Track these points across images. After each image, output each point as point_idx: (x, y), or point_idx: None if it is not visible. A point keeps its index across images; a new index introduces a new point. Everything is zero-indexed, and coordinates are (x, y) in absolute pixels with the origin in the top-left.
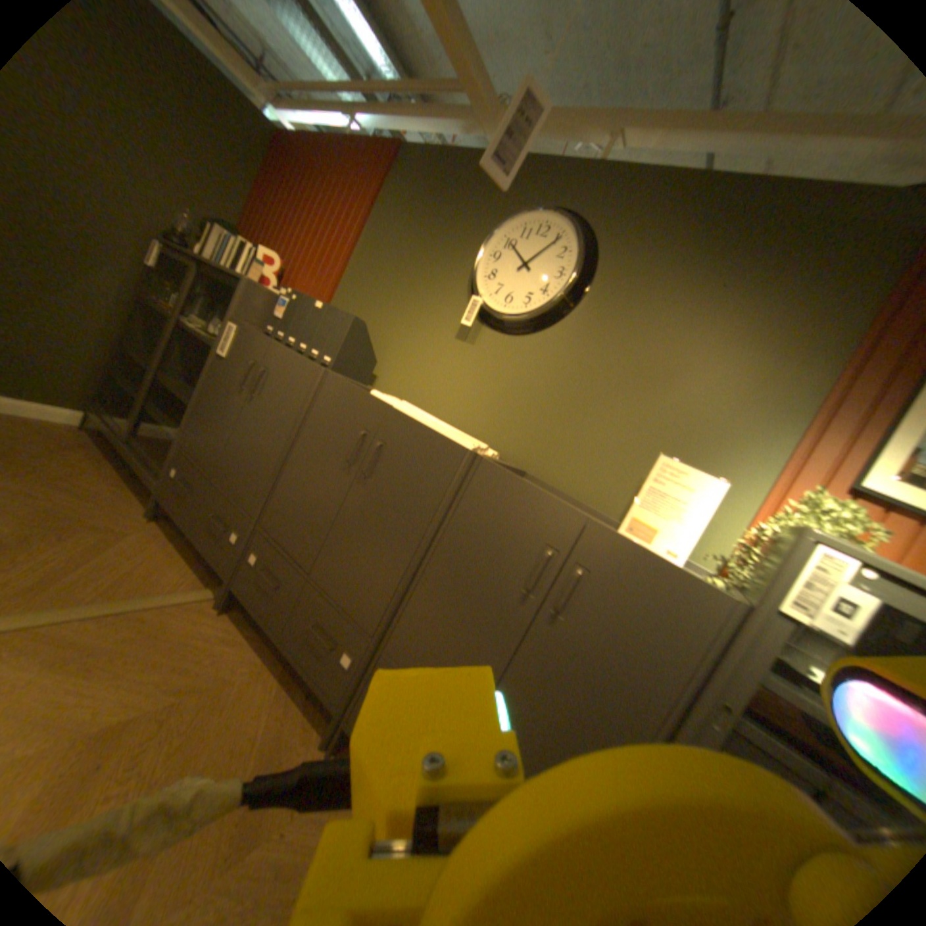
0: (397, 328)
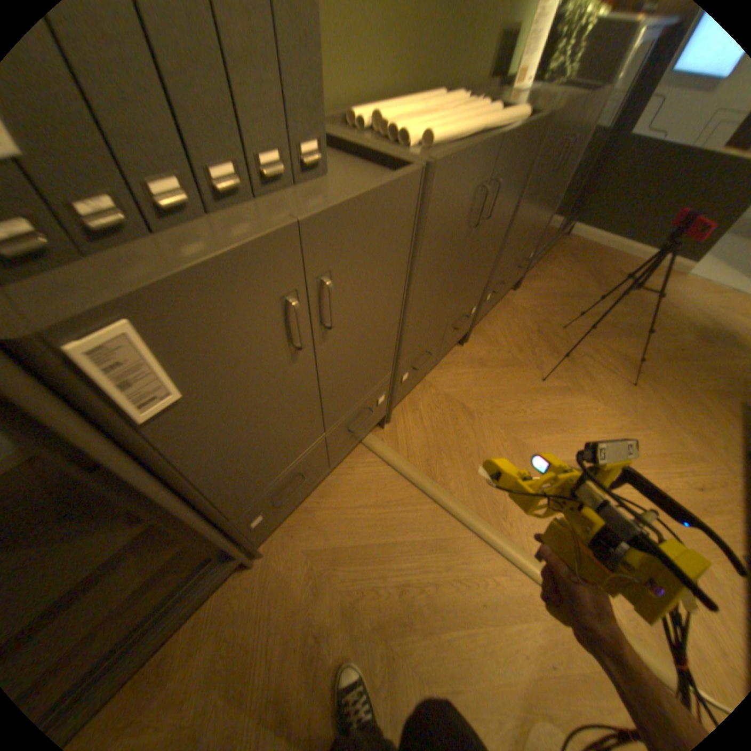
0: None
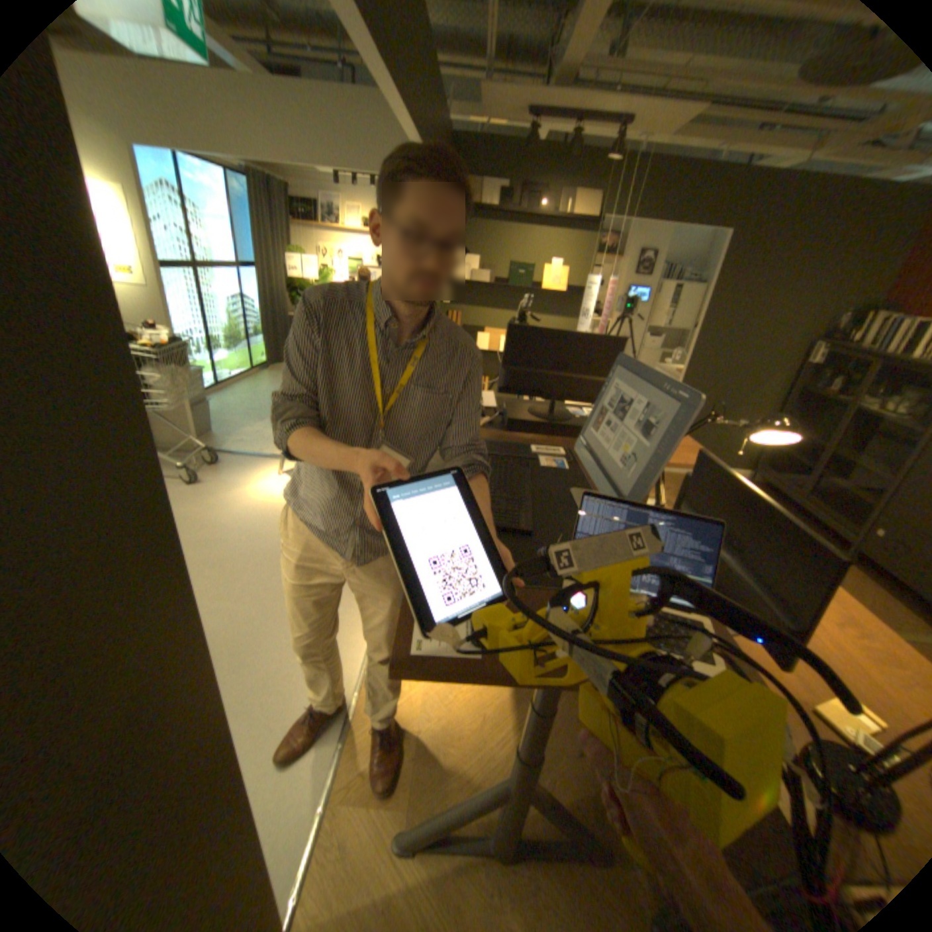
0: None
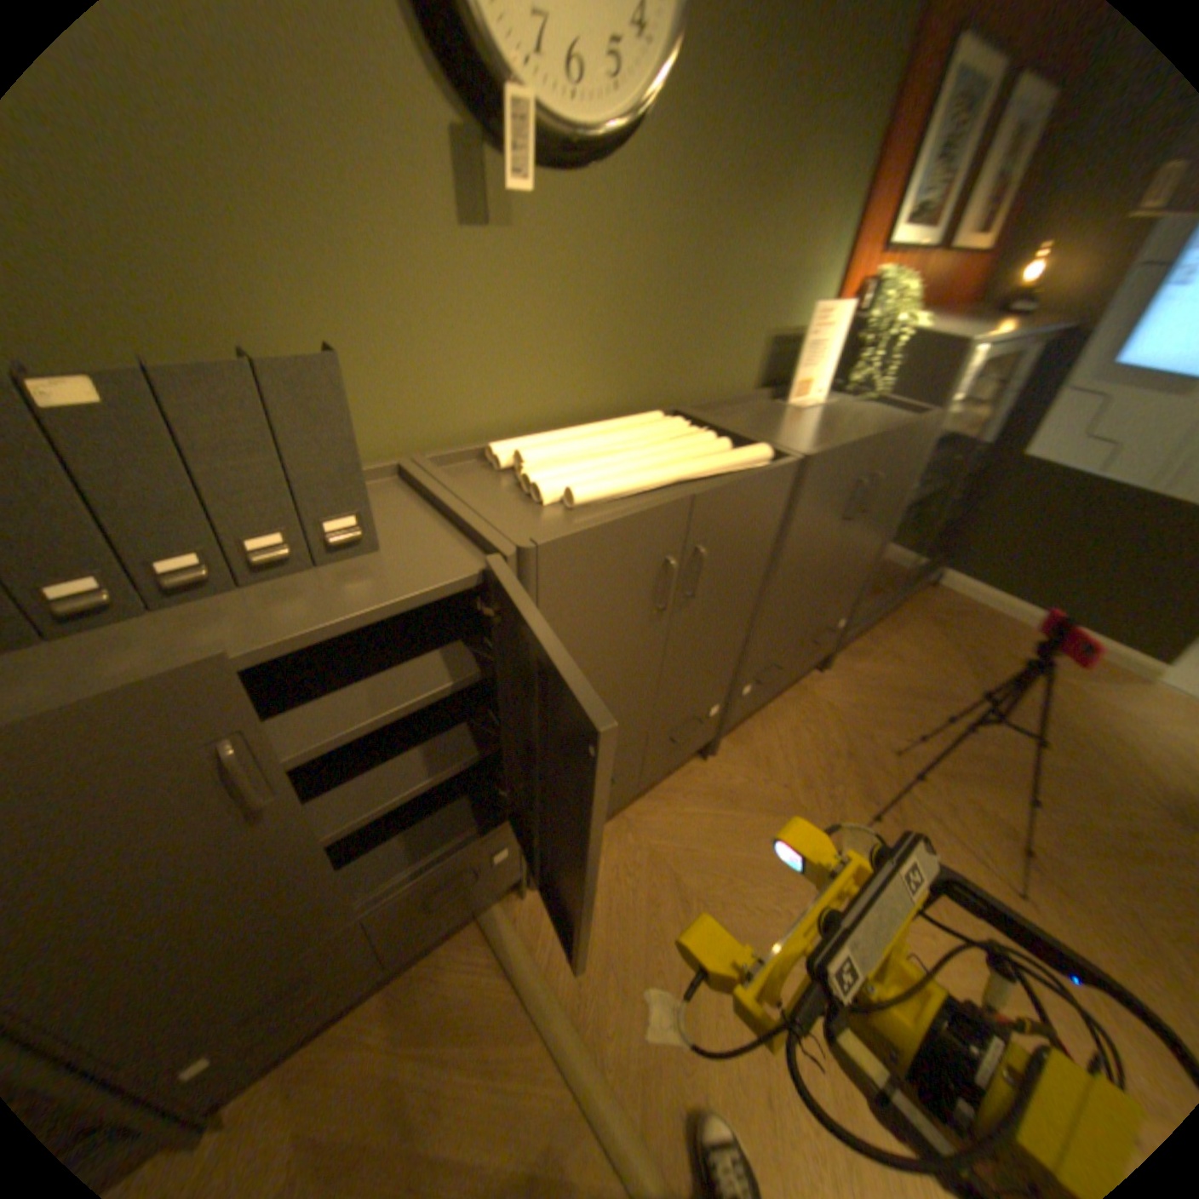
0: (245, 266)
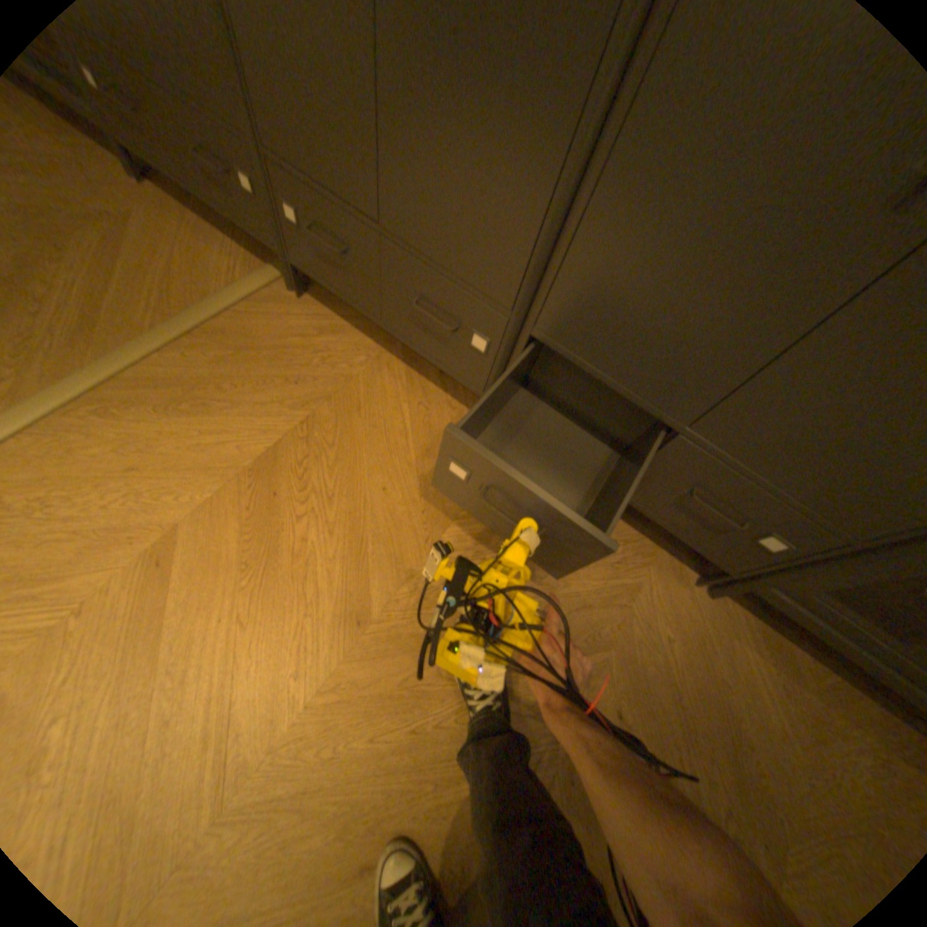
0: None
